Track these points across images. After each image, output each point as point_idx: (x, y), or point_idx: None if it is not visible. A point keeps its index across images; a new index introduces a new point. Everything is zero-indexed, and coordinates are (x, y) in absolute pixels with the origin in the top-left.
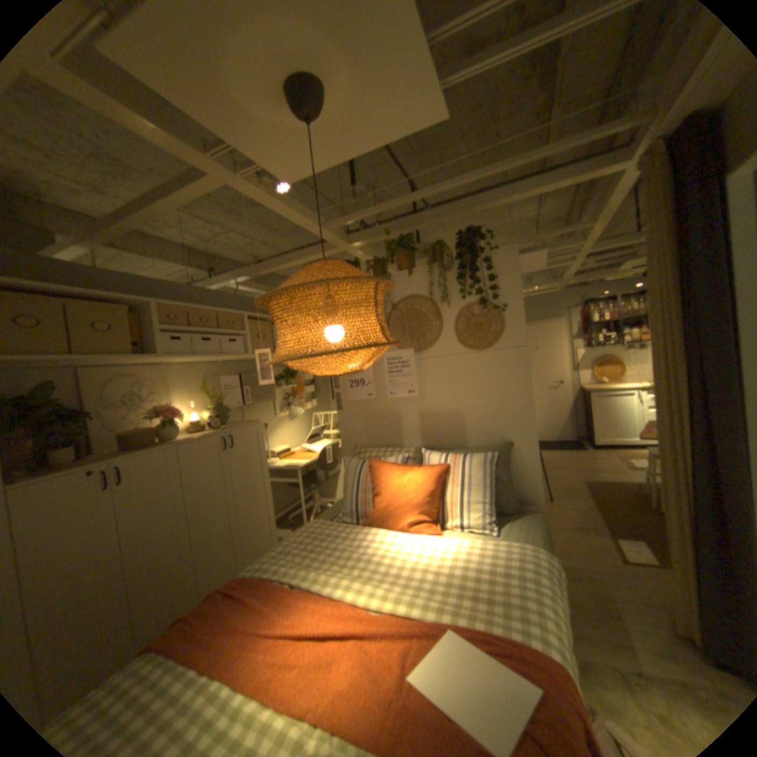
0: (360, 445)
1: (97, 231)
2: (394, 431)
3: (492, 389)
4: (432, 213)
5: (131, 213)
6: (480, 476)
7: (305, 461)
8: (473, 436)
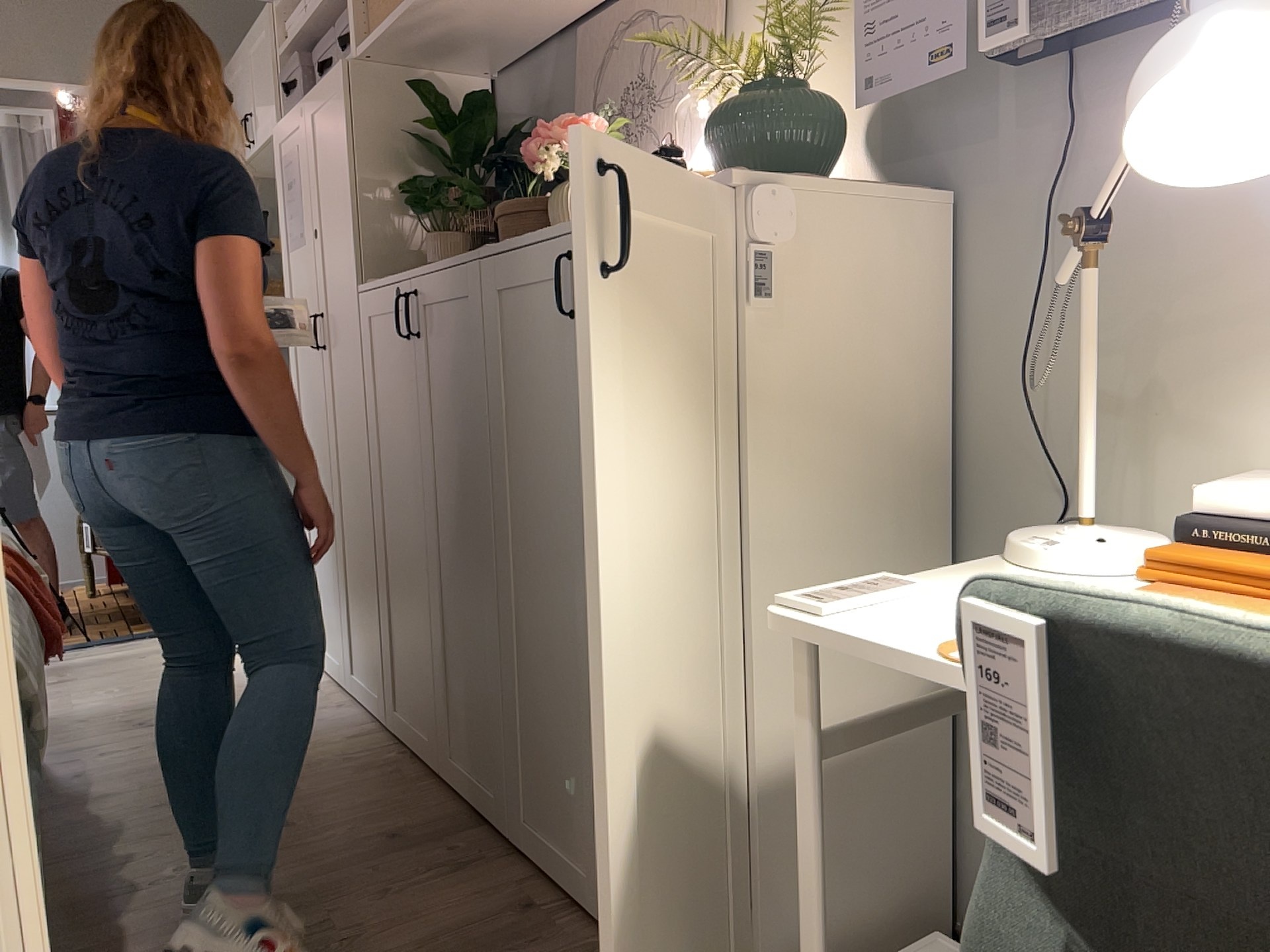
0: None
1: None
2: None
3: None
4: None
5: None
6: None
7: (914, 649)
8: None
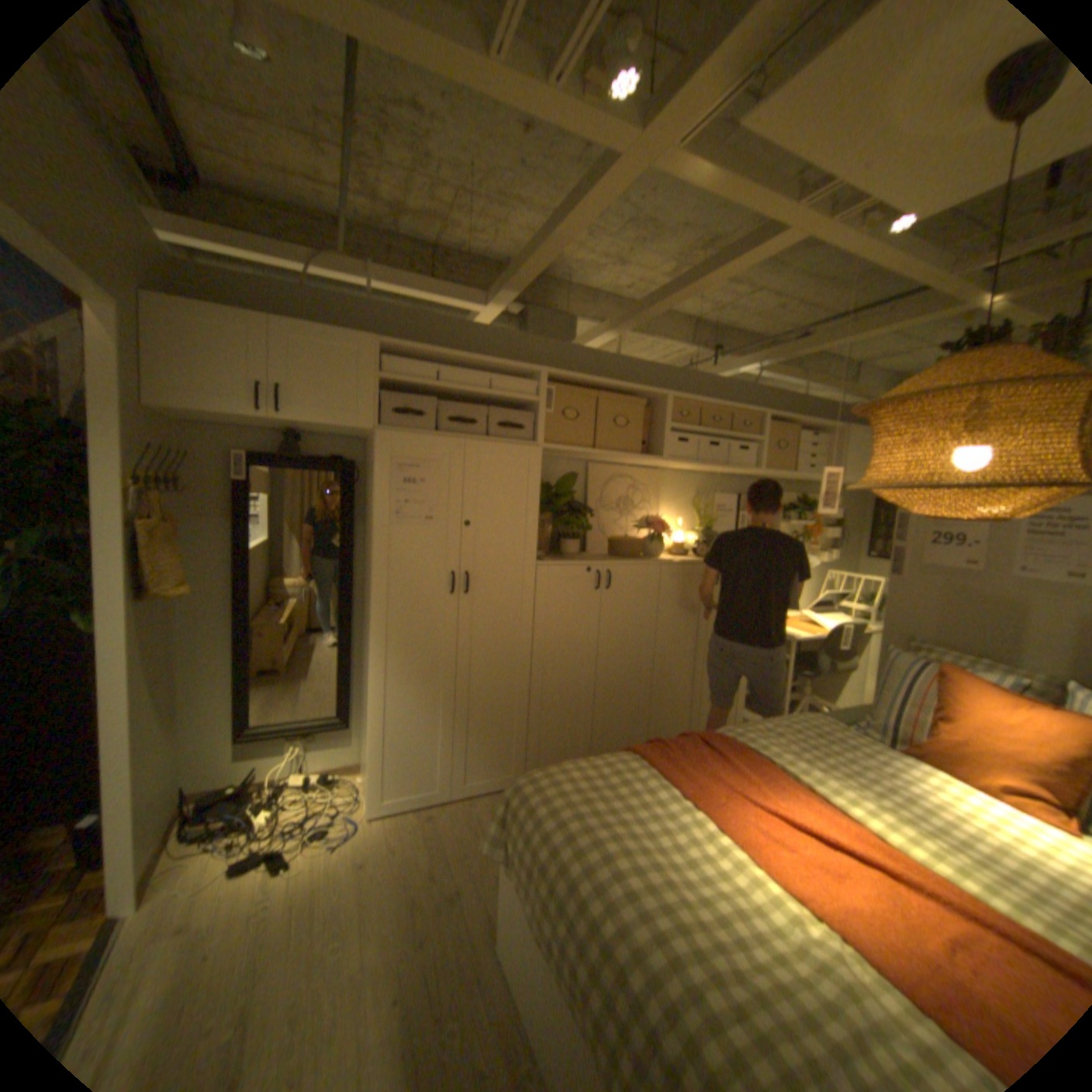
0: (922, 639)
1: (635, 316)
2: (1008, 636)
3: None
4: None
5: (677, 292)
6: None
7: (806, 635)
8: None
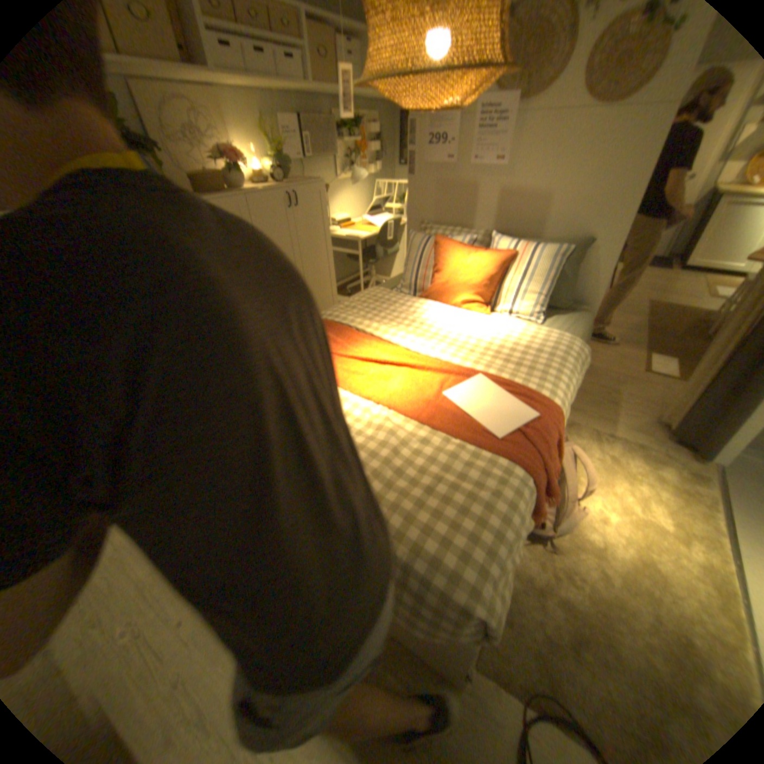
0: (427, 221)
1: None
2: (468, 208)
3: (602, 166)
4: None
5: None
6: (547, 268)
7: (367, 233)
8: (554, 225)
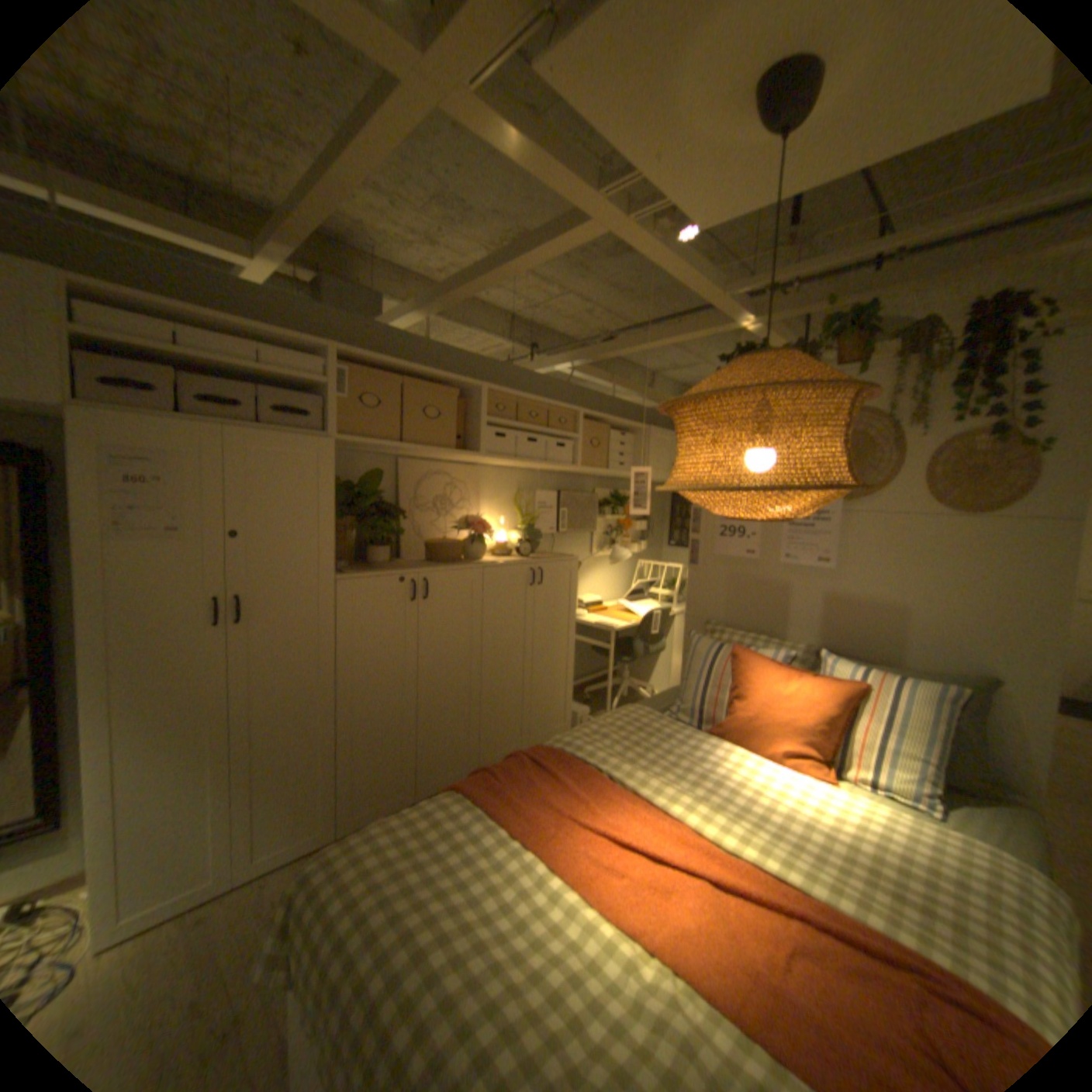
0: (715, 622)
1: (442, 296)
2: (777, 613)
3: (983, 584)
4: (926, 266)
5: (484, 274)
6: (930, 720)
7: (623, 624)
8: (921, 653)
